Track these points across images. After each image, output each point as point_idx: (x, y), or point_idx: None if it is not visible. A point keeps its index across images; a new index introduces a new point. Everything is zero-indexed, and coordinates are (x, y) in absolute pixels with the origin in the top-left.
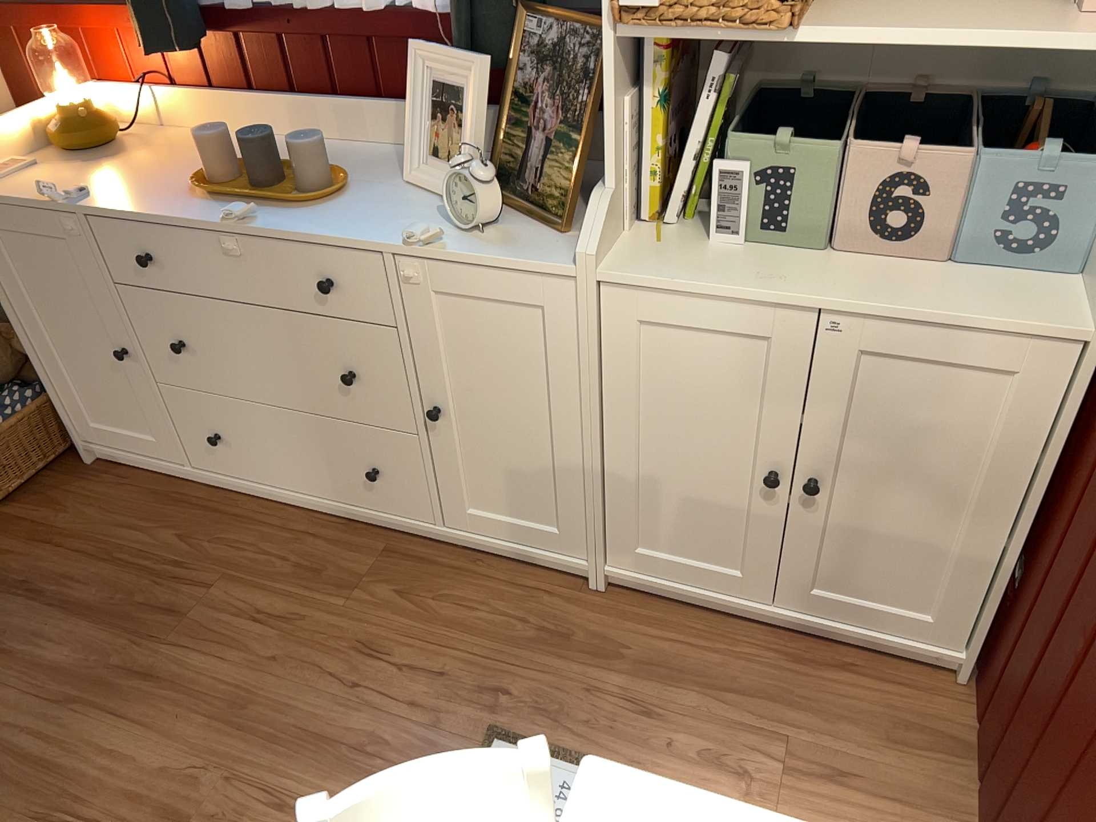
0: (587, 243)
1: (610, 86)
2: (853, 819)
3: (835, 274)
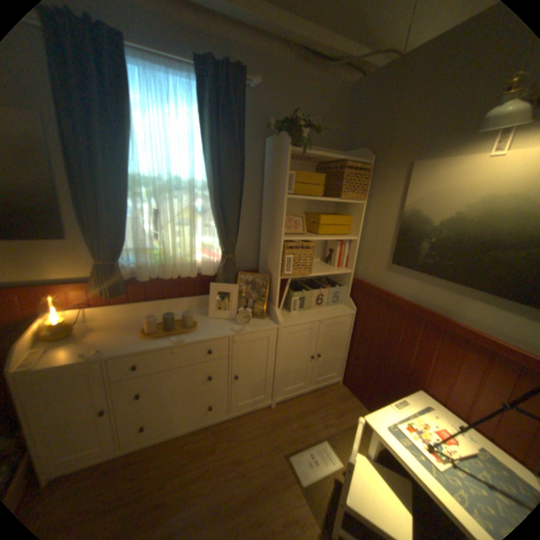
0: (279, 321)
1: (276, 289)
2: (351, 421)
3: (315, 314)
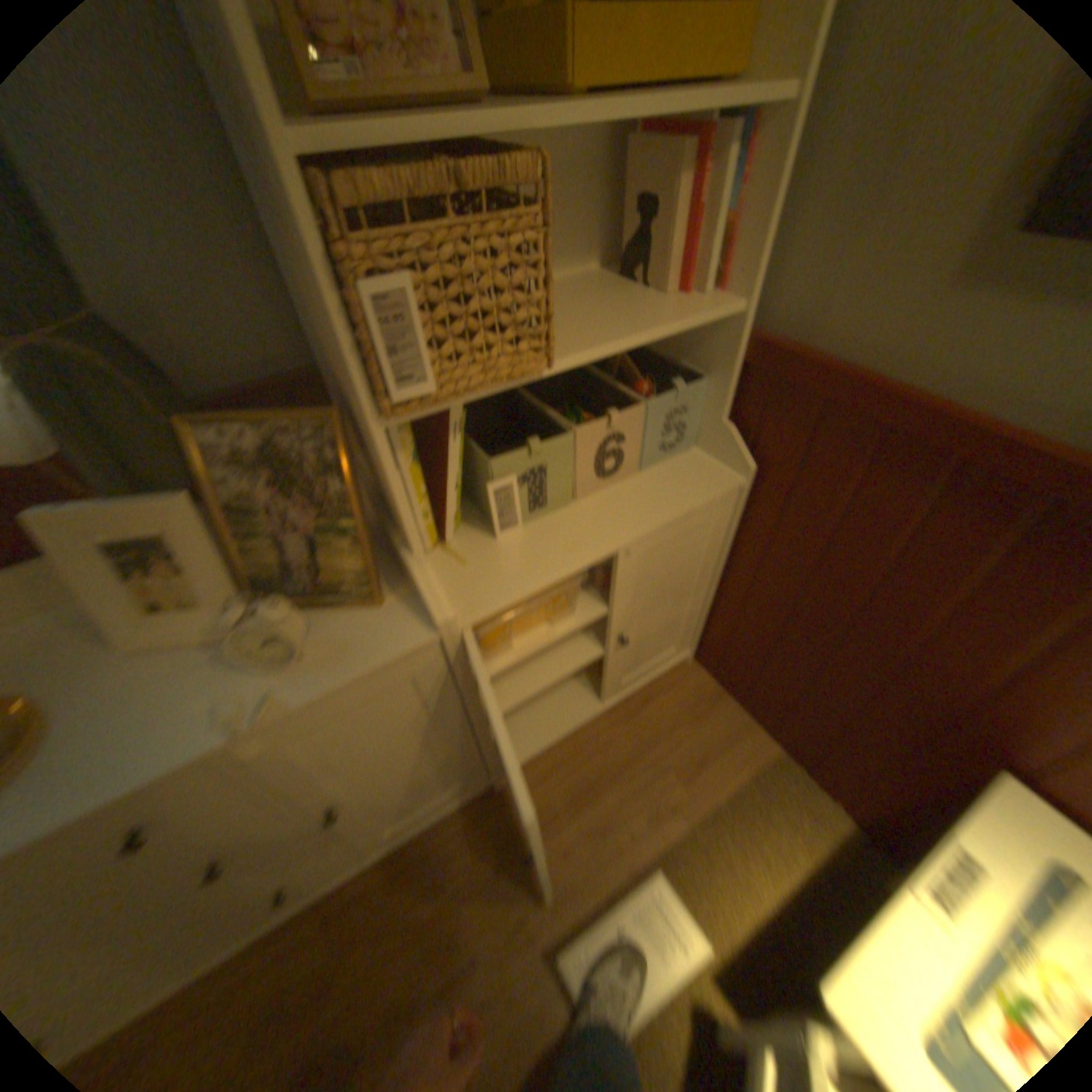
0: (440, 612)
1: (390, 474)
2: (726, 780)
3: (599, 519)
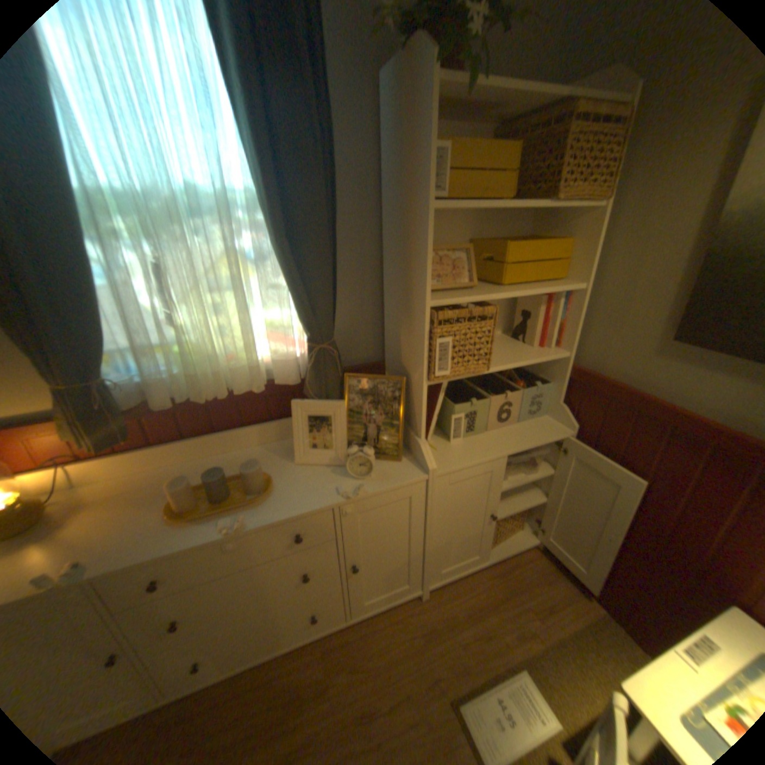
0: (429, 466)
1: (421, 404)
2: (569, 625)
3: (499, 442)
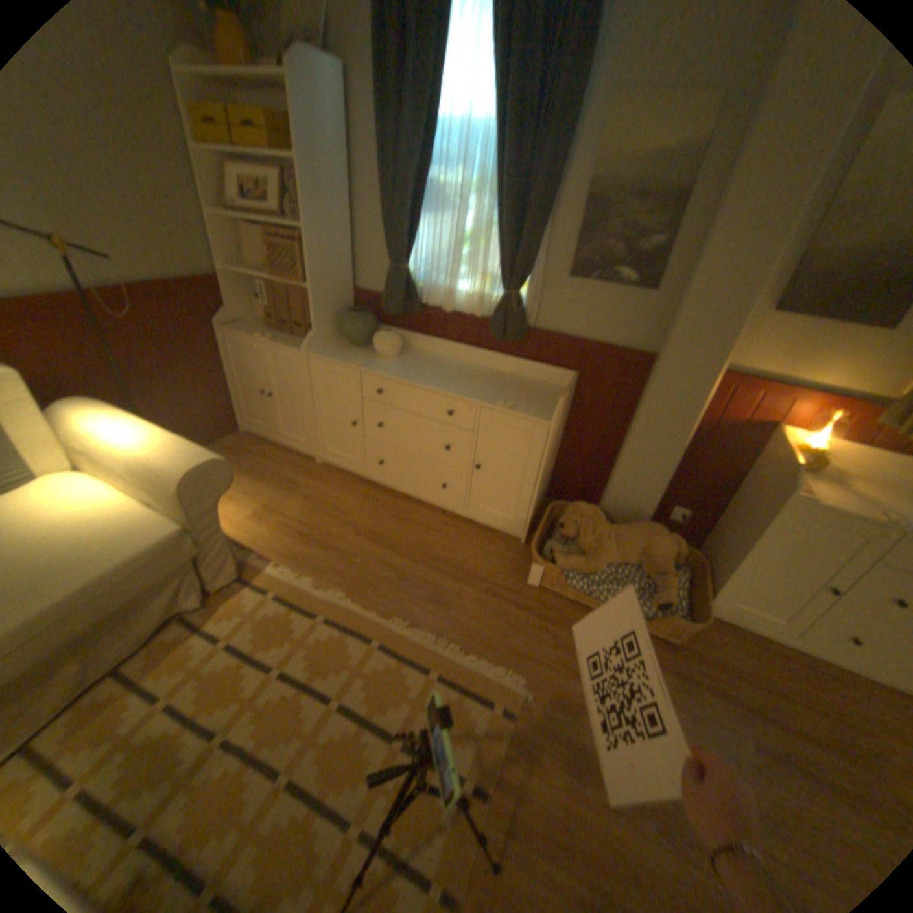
0: None
1: None
2: None
3: None
